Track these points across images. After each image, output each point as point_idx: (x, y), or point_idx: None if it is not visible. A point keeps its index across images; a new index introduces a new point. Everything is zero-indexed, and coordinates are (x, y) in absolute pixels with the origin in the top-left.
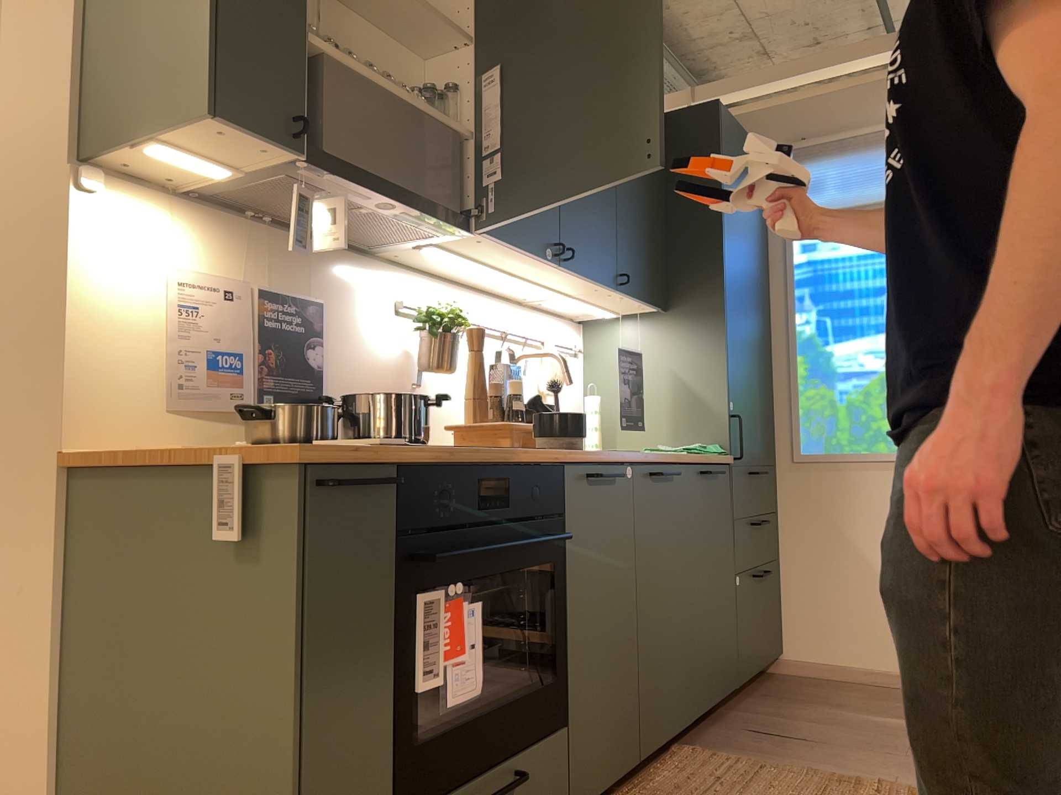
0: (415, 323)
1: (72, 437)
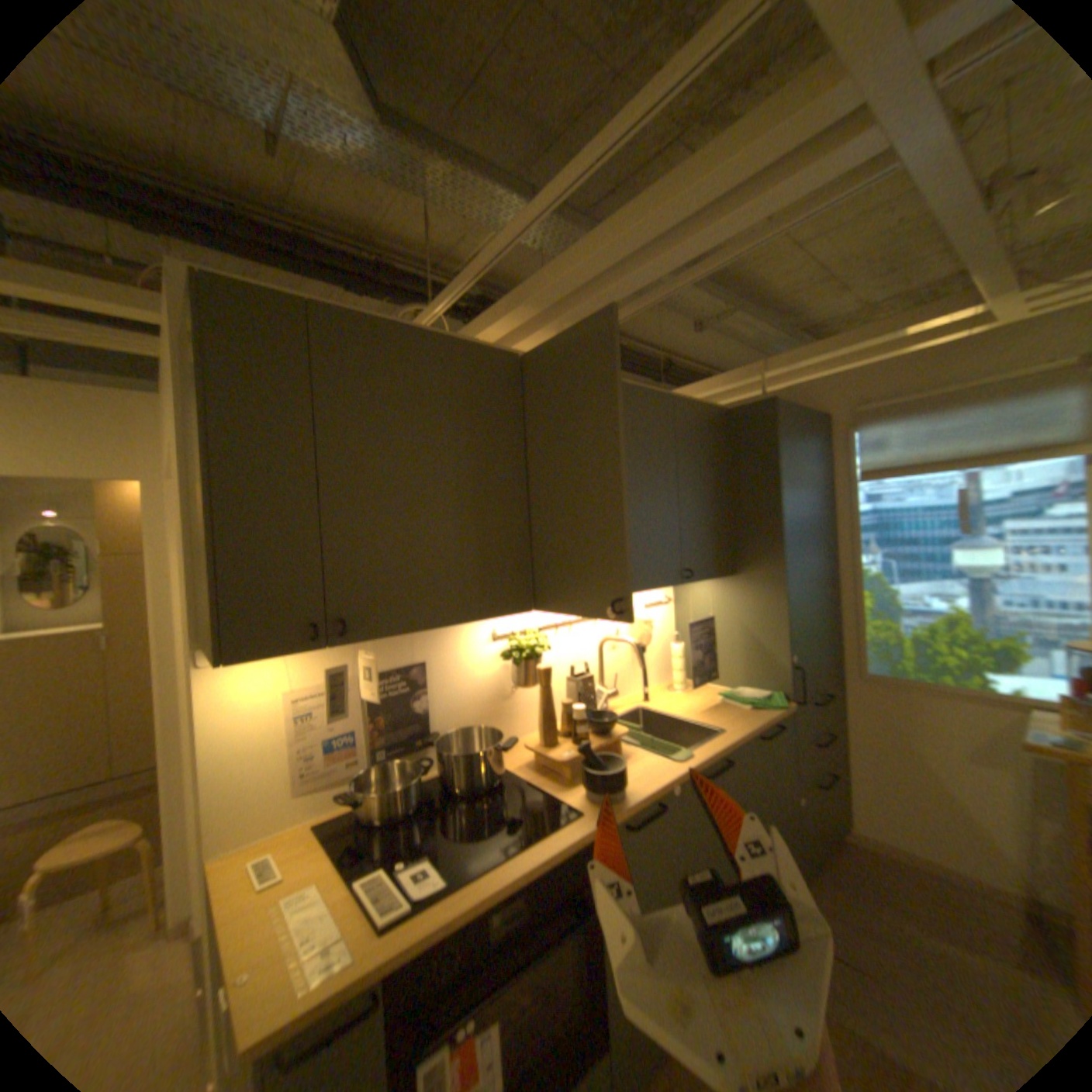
0: (504, 655)
1: (211, 849)
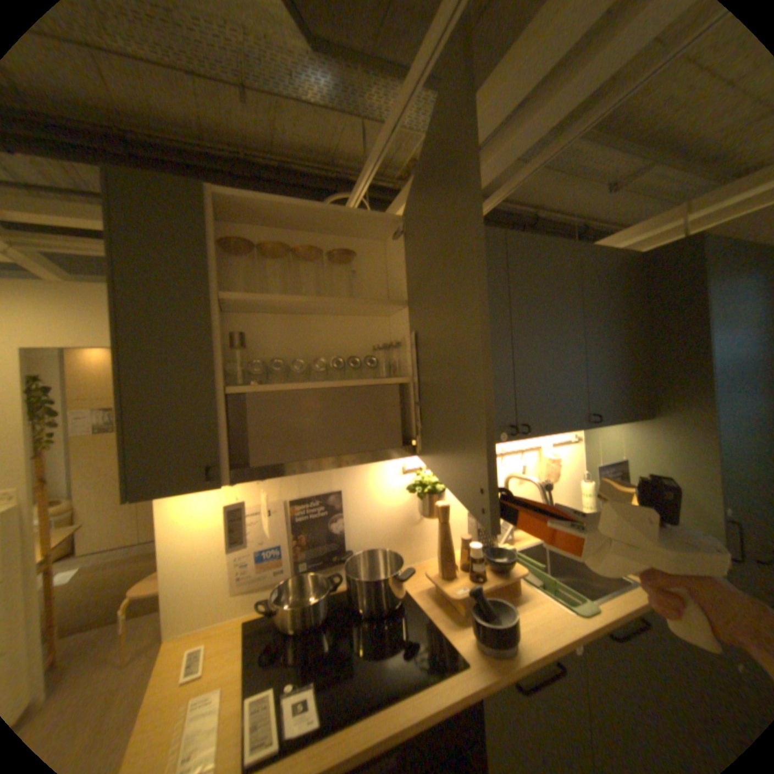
0: (411, 487)
1: (168, 631)
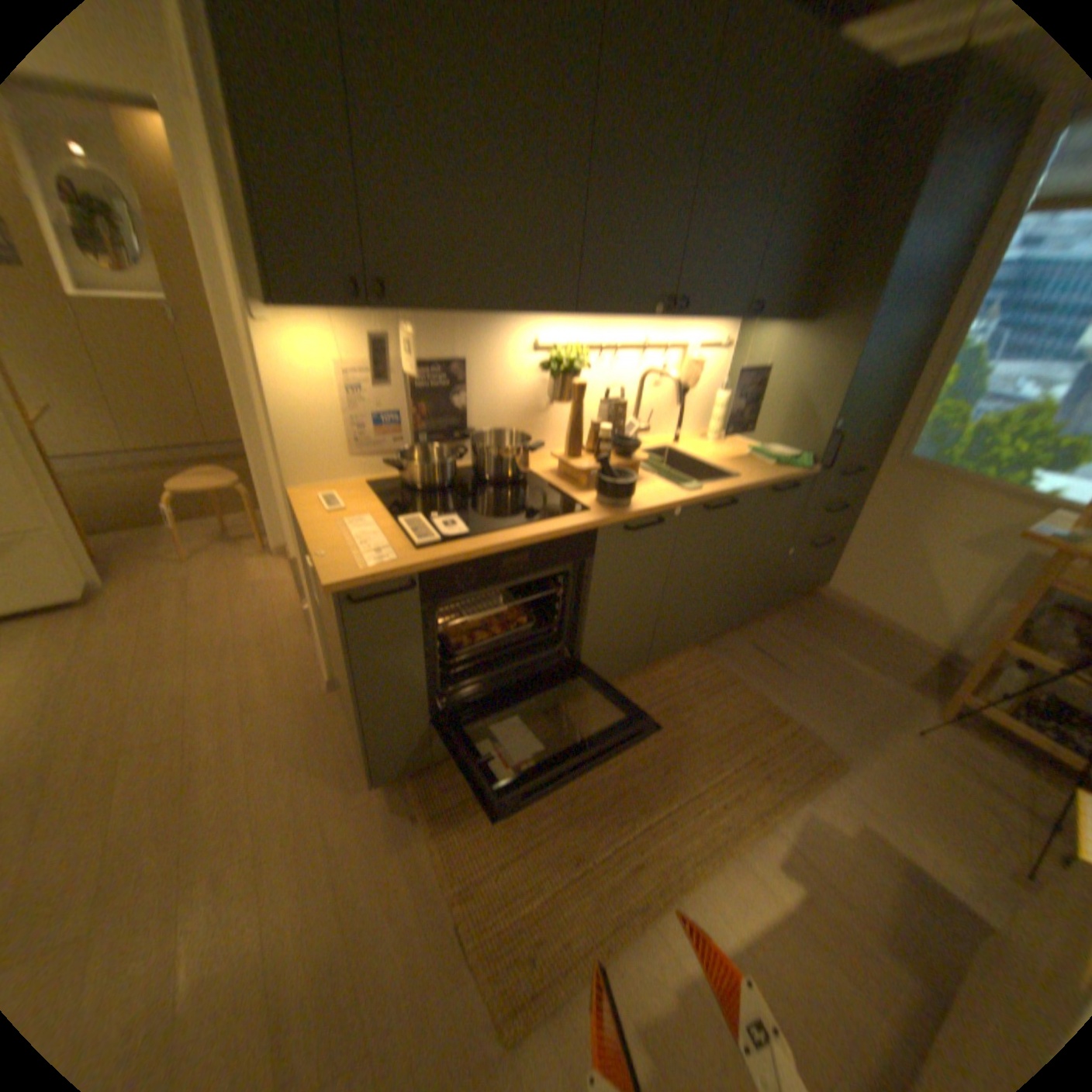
0: (542, 365)
1: (288, 480)
